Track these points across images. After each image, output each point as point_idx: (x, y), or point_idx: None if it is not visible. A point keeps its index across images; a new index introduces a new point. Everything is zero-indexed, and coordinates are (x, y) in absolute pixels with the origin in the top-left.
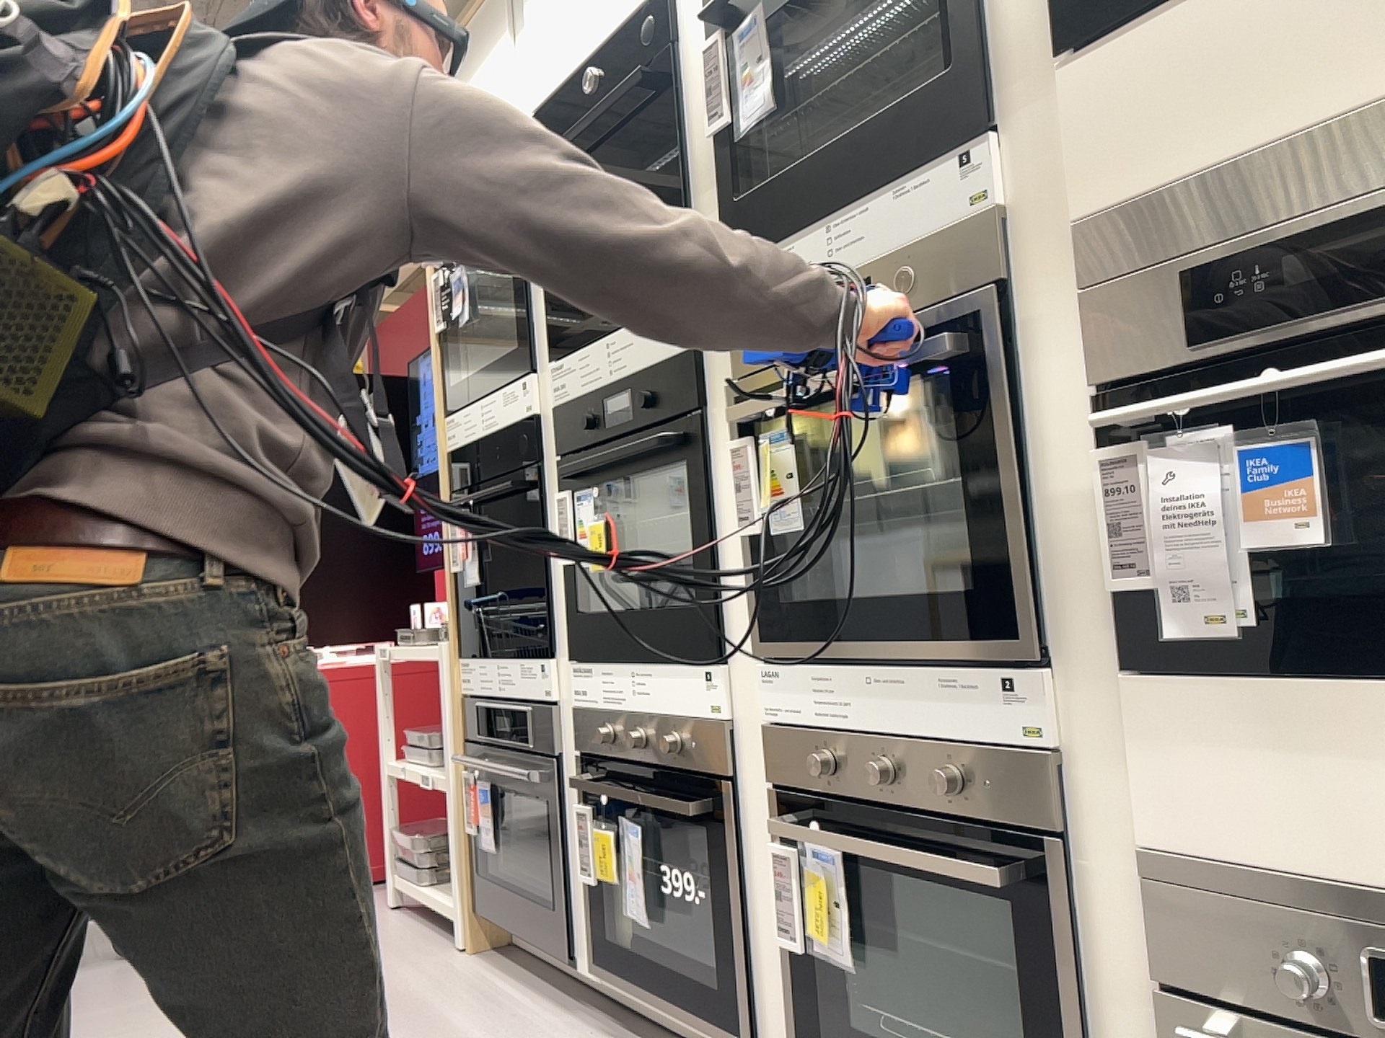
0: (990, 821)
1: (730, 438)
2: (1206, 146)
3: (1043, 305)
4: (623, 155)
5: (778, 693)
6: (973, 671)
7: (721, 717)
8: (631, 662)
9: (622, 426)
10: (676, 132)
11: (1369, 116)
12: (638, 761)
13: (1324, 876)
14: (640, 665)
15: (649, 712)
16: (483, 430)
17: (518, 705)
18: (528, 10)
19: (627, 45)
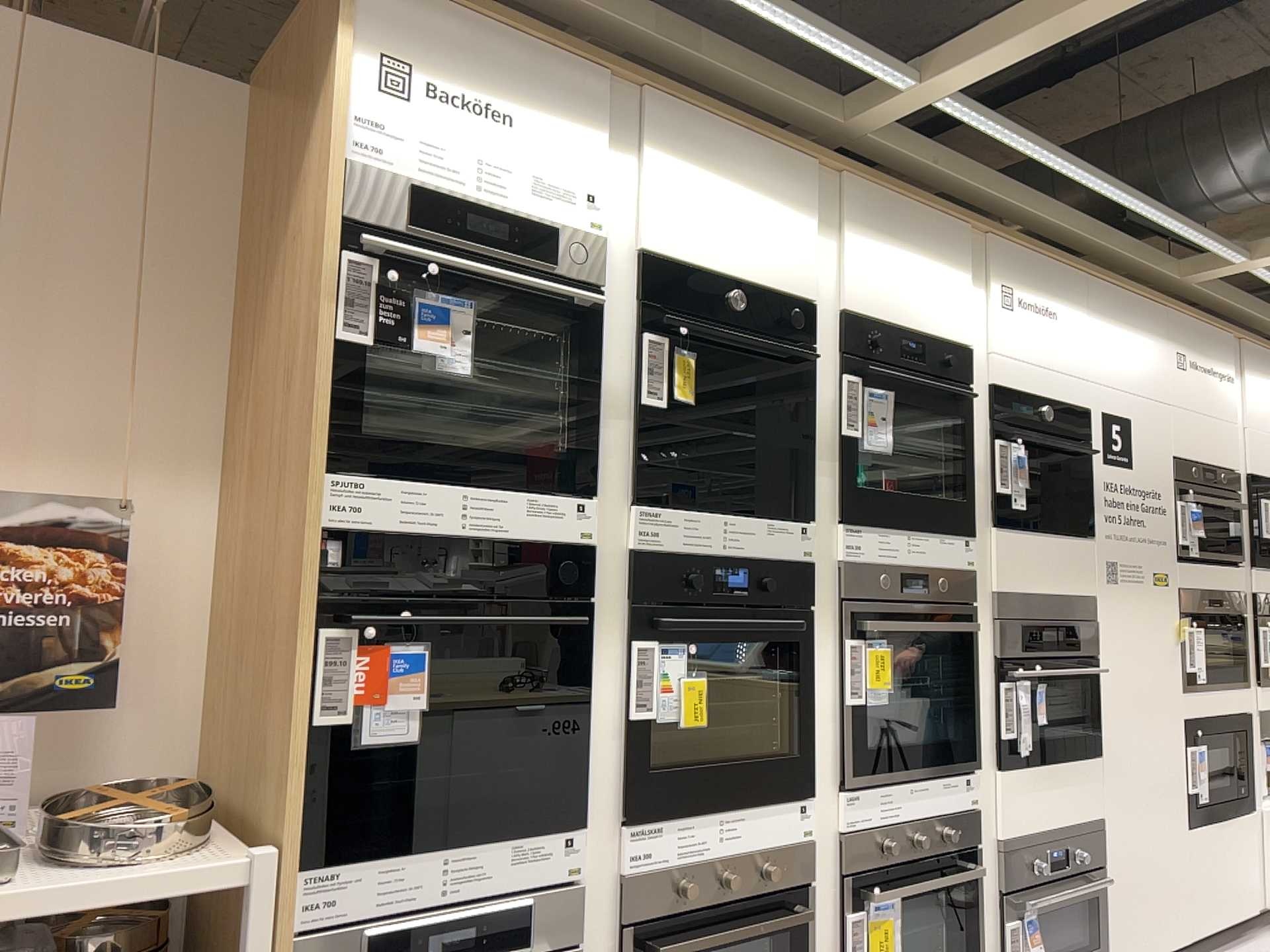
0: (956, 848)
1: (826, 634)
2: (1027, 585)
3: (980, 617)
4: (737, 371)
5: (856, 808)
6: (954, 776)
7: (811, 836)
8: (722, 808)
9: (737, 599)
10: (810, 405)
11: (1043, 594)
12: (719, 900)
13: (1038, 829)
14: (728, 810)
15: (740, 850)
16: (467, 529)
17: (473, 903)
18: (646, 145)
19: (771, 304)
